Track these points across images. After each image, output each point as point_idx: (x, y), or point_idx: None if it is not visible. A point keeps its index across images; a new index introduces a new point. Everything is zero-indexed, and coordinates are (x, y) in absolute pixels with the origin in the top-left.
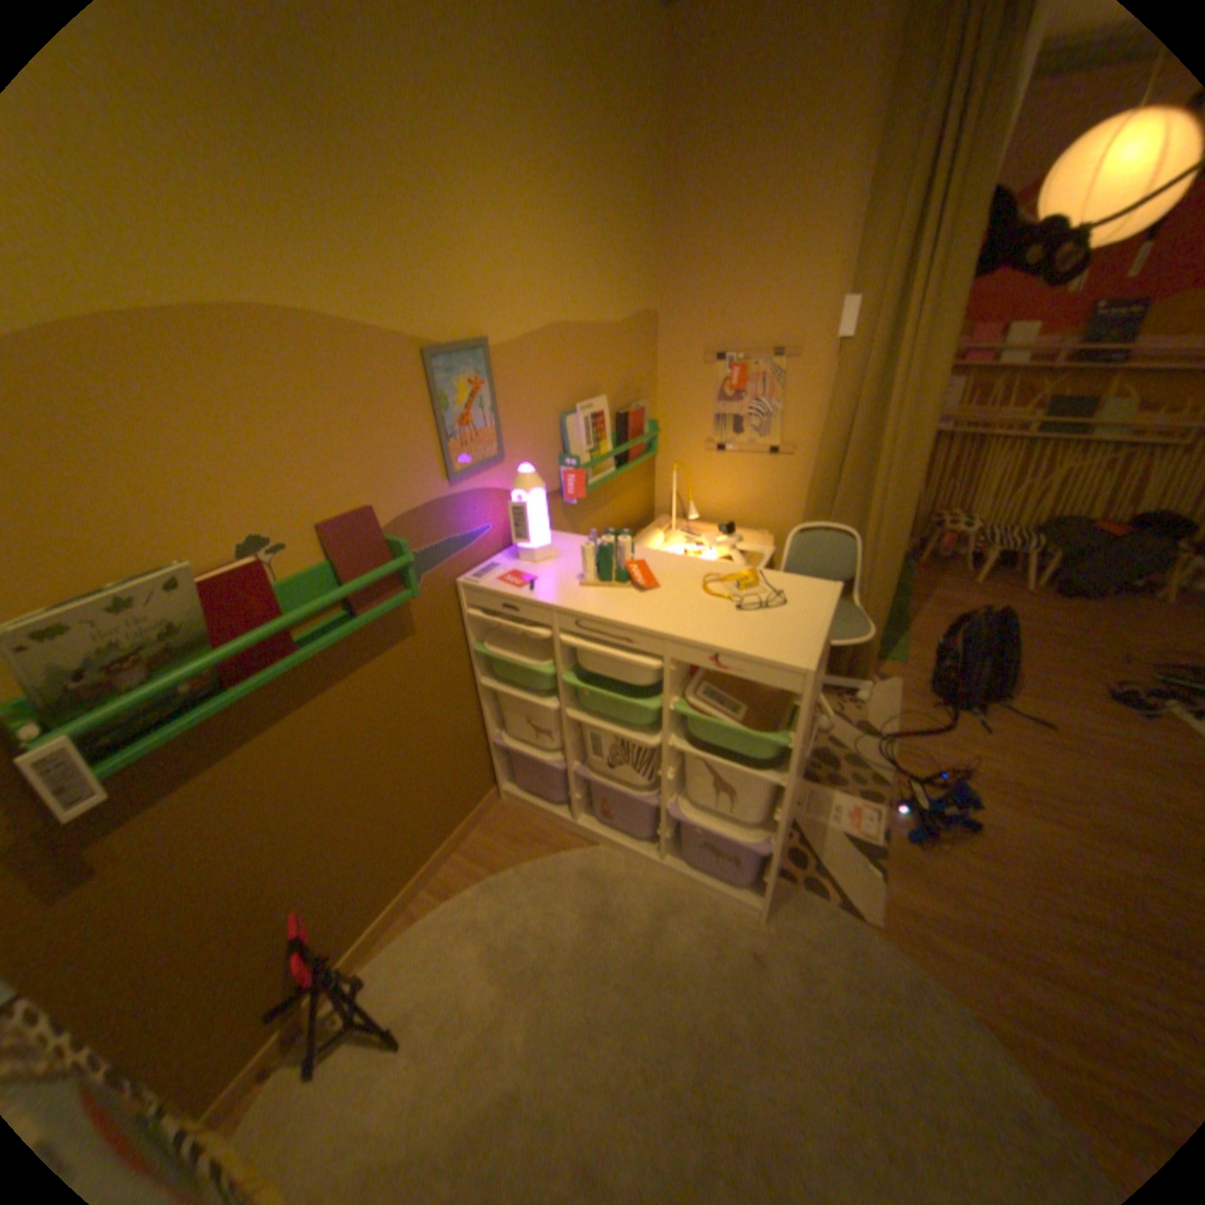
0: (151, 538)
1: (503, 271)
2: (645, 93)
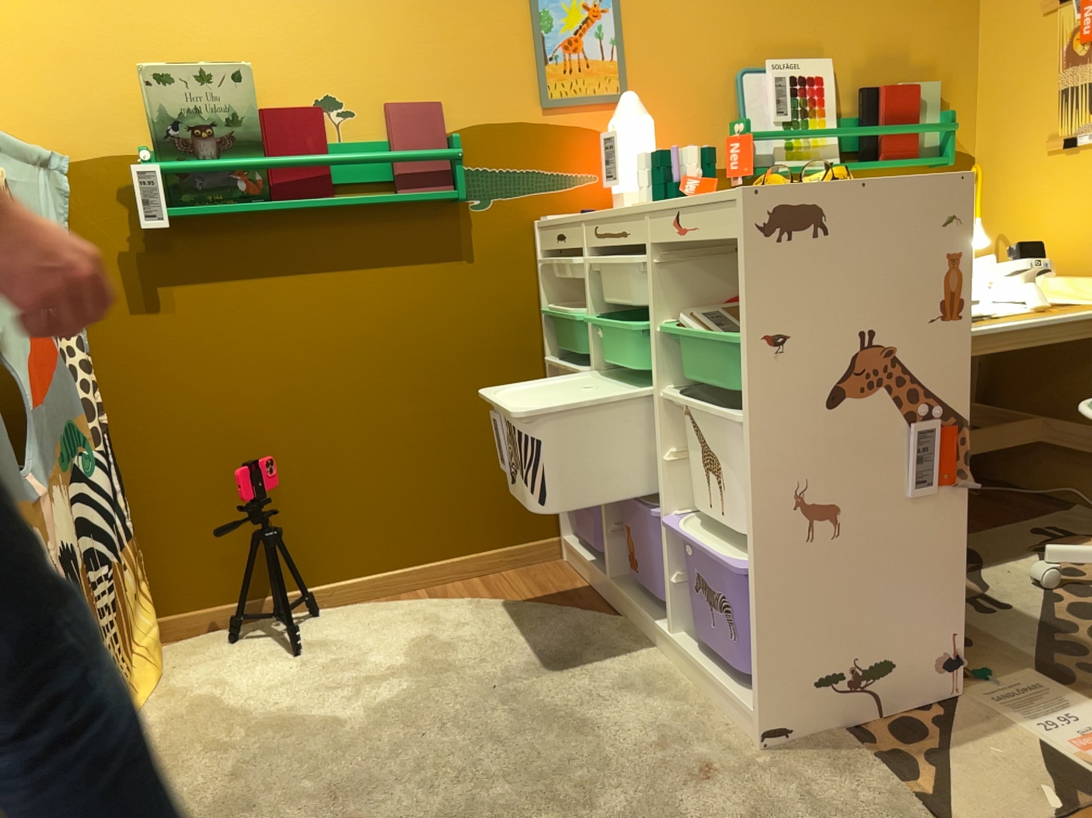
0: (259, 73)
1: None
2: None
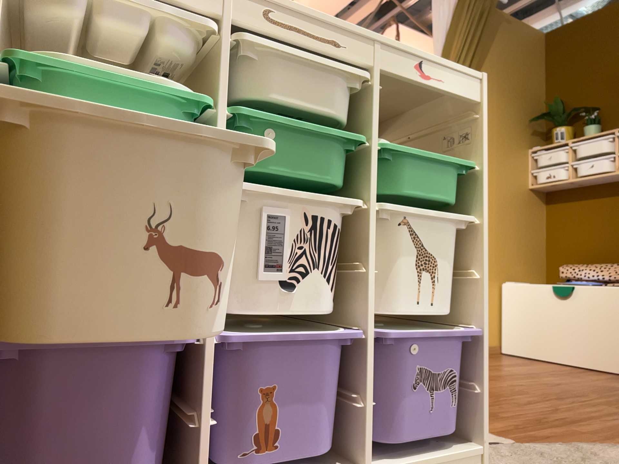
0: None
1: None
2: None
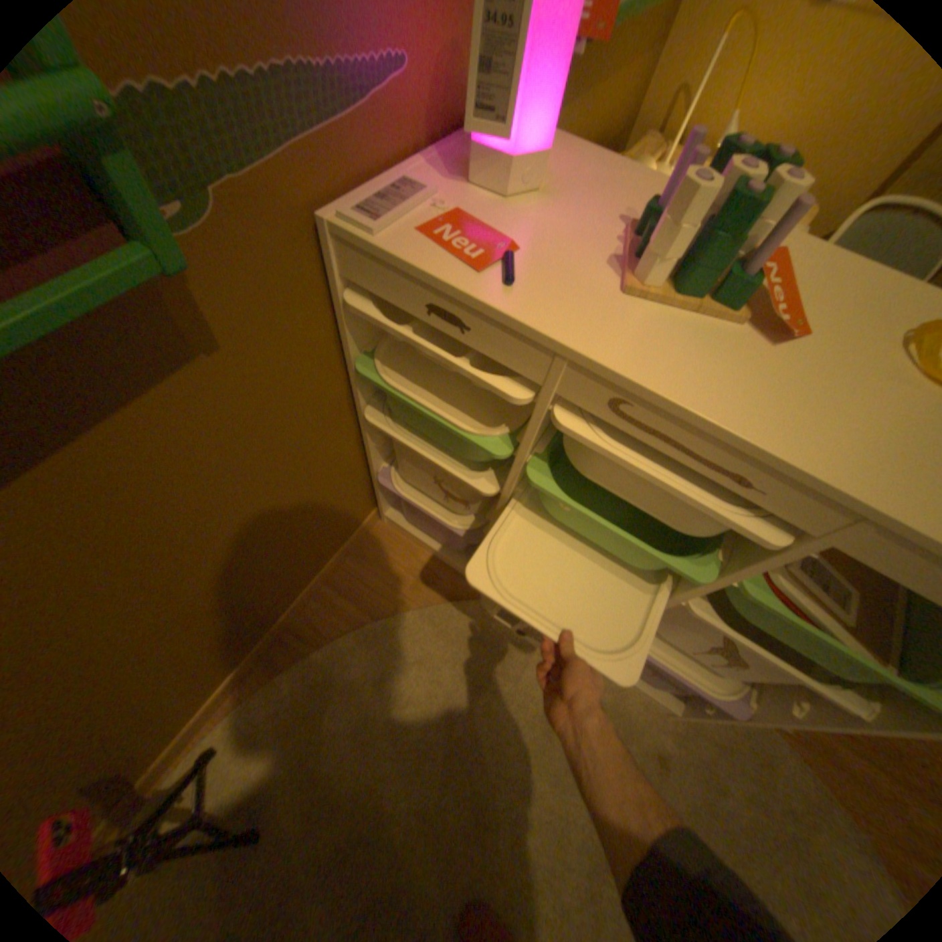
0: None
1: None
2: None
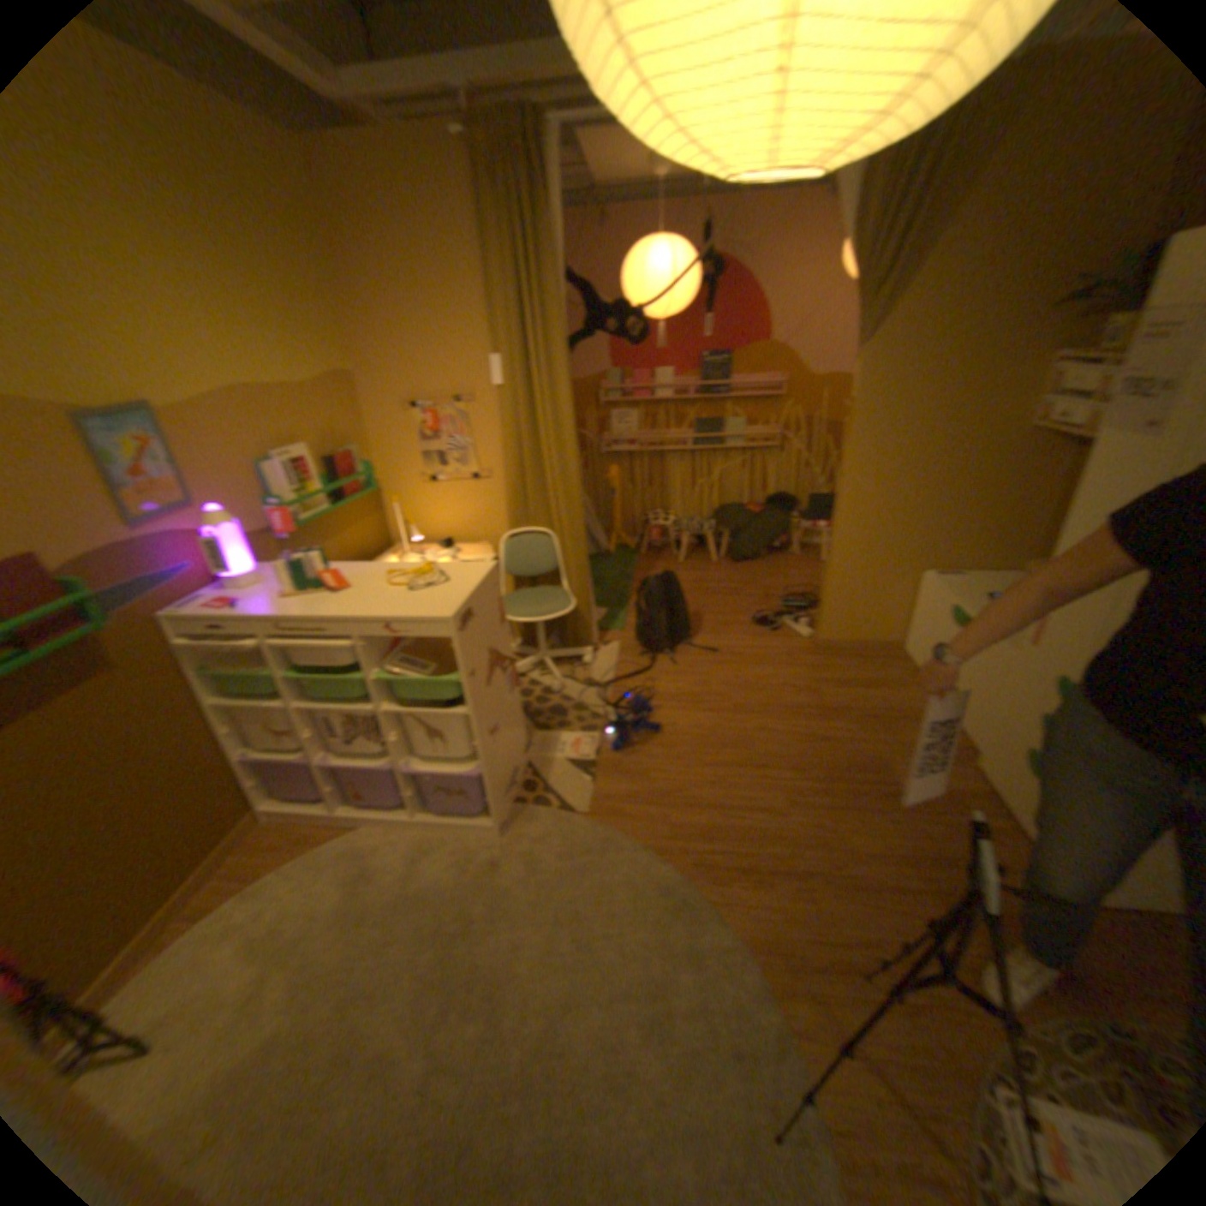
0: None
1: (160, 347)
2: (292, 201)
